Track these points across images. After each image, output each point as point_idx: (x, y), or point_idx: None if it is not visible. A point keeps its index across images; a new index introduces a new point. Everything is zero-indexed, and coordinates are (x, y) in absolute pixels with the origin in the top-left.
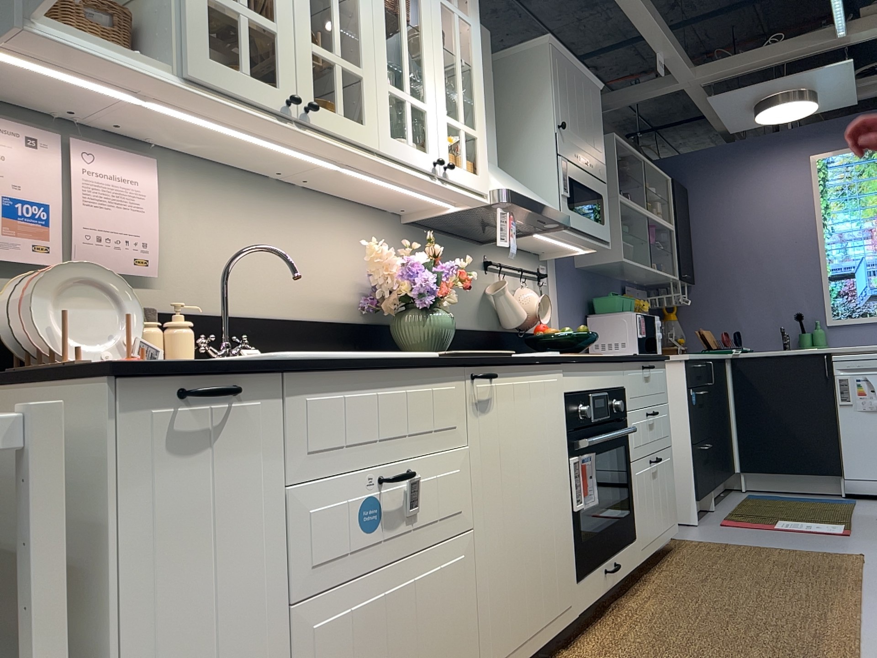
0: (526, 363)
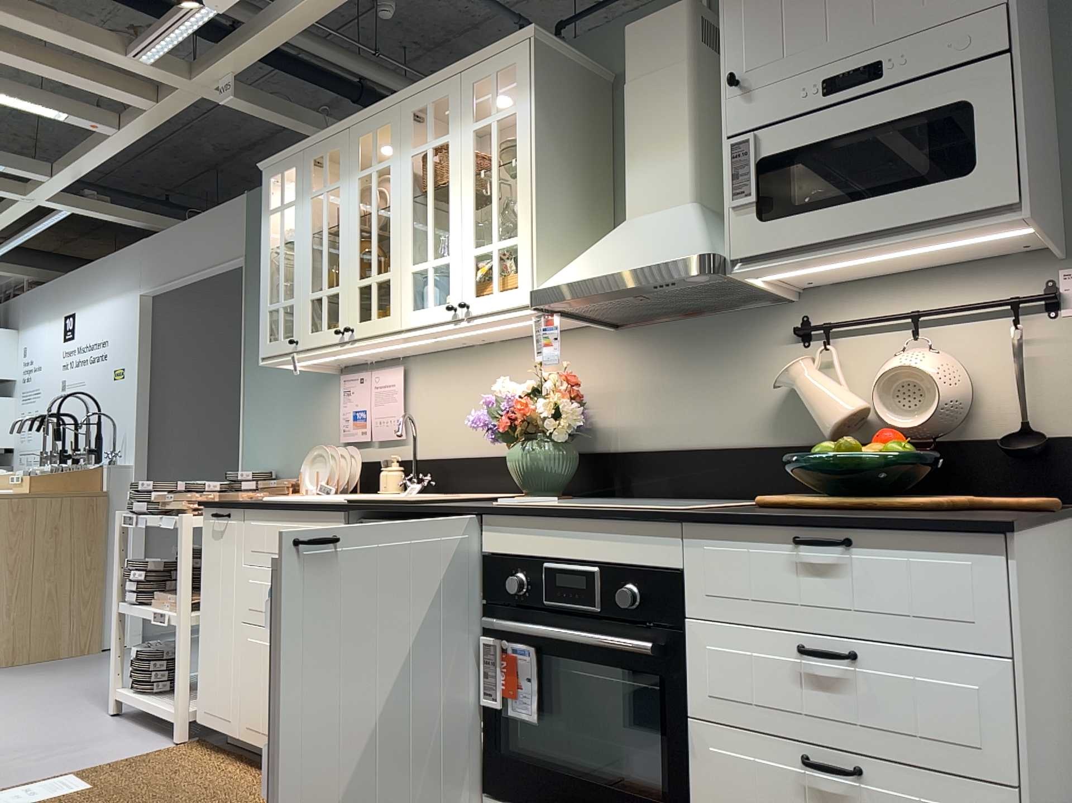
0: (406, 512)
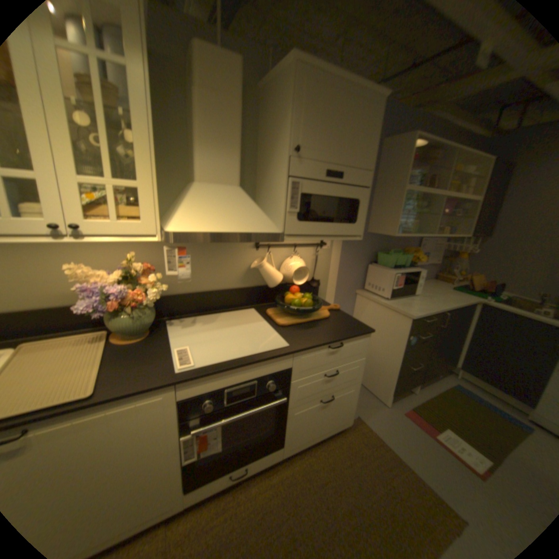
0: (93, 405)
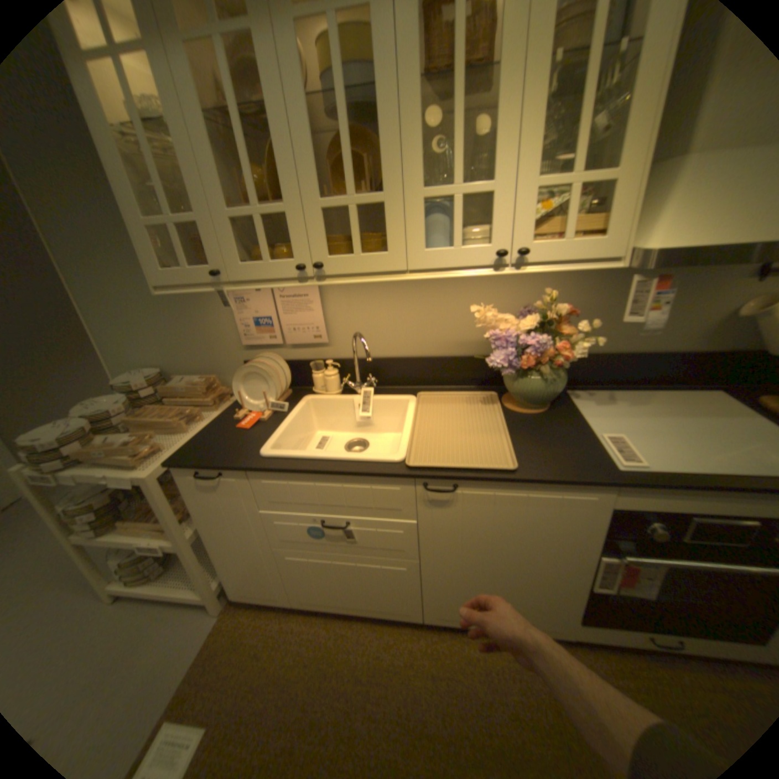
0: (519, 483)
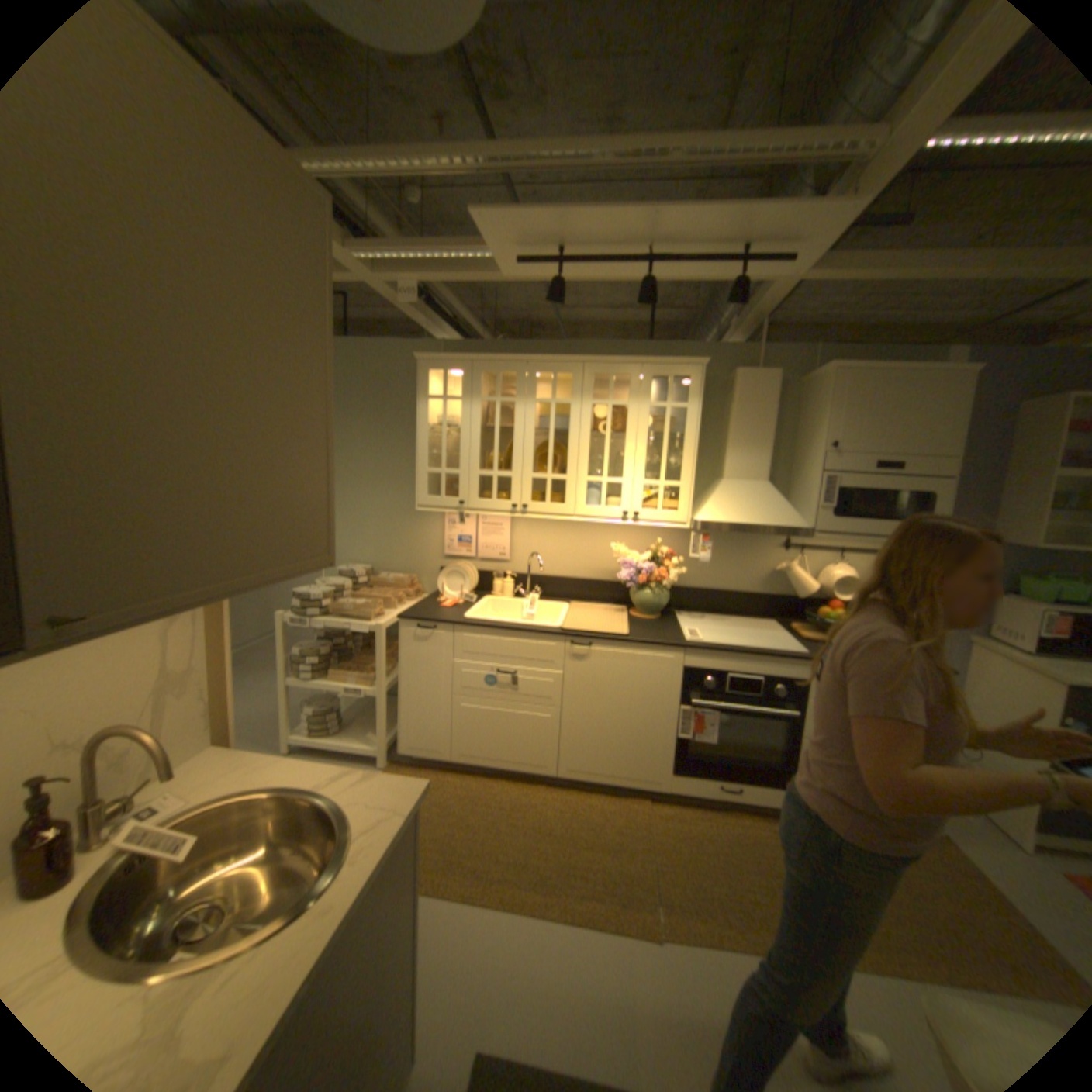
0: (629, 643)
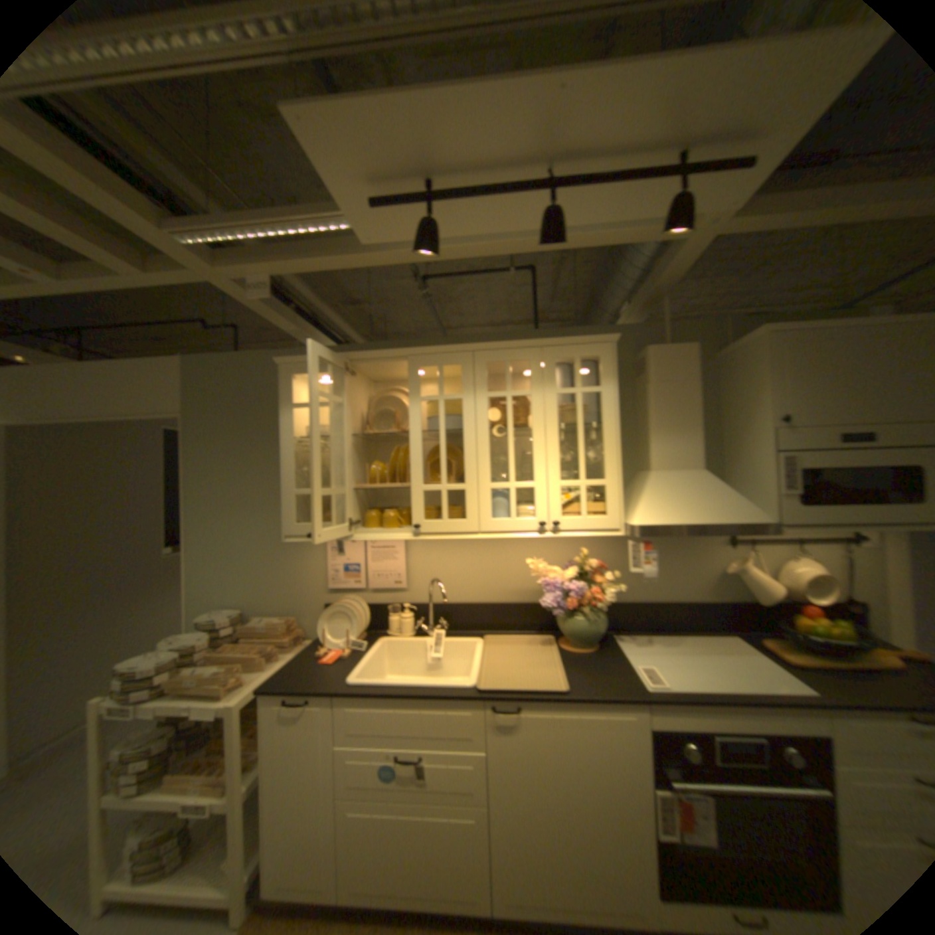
0: (572, 705)
